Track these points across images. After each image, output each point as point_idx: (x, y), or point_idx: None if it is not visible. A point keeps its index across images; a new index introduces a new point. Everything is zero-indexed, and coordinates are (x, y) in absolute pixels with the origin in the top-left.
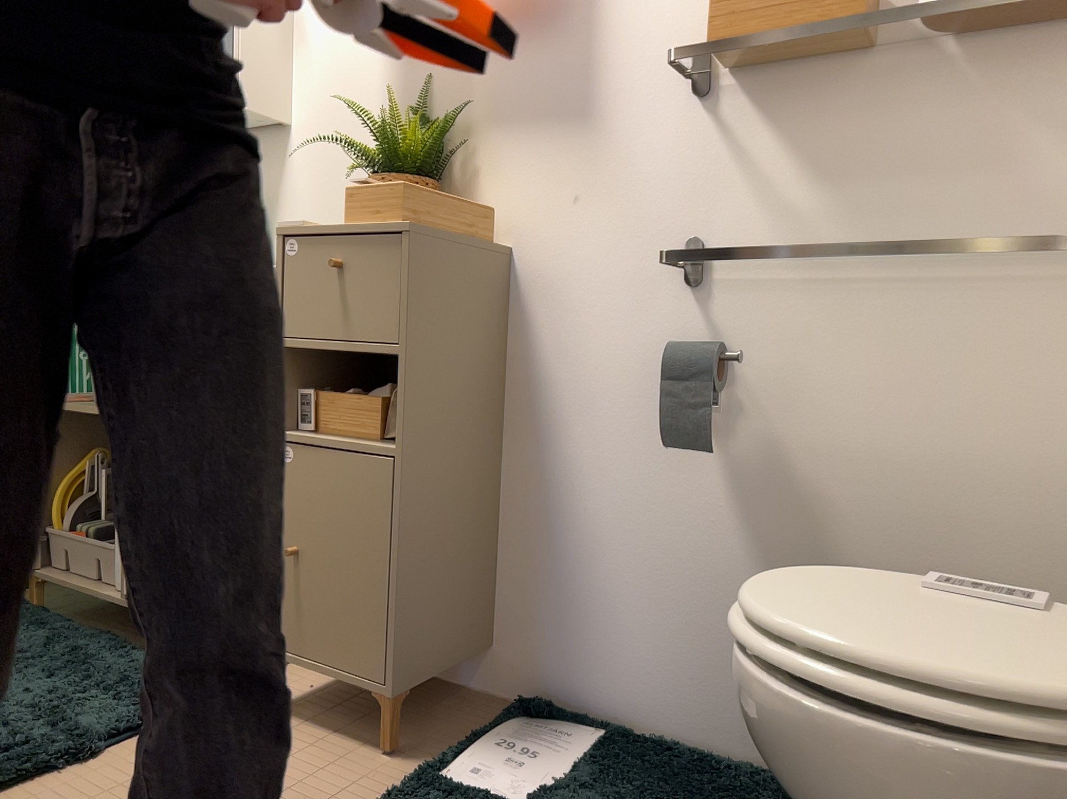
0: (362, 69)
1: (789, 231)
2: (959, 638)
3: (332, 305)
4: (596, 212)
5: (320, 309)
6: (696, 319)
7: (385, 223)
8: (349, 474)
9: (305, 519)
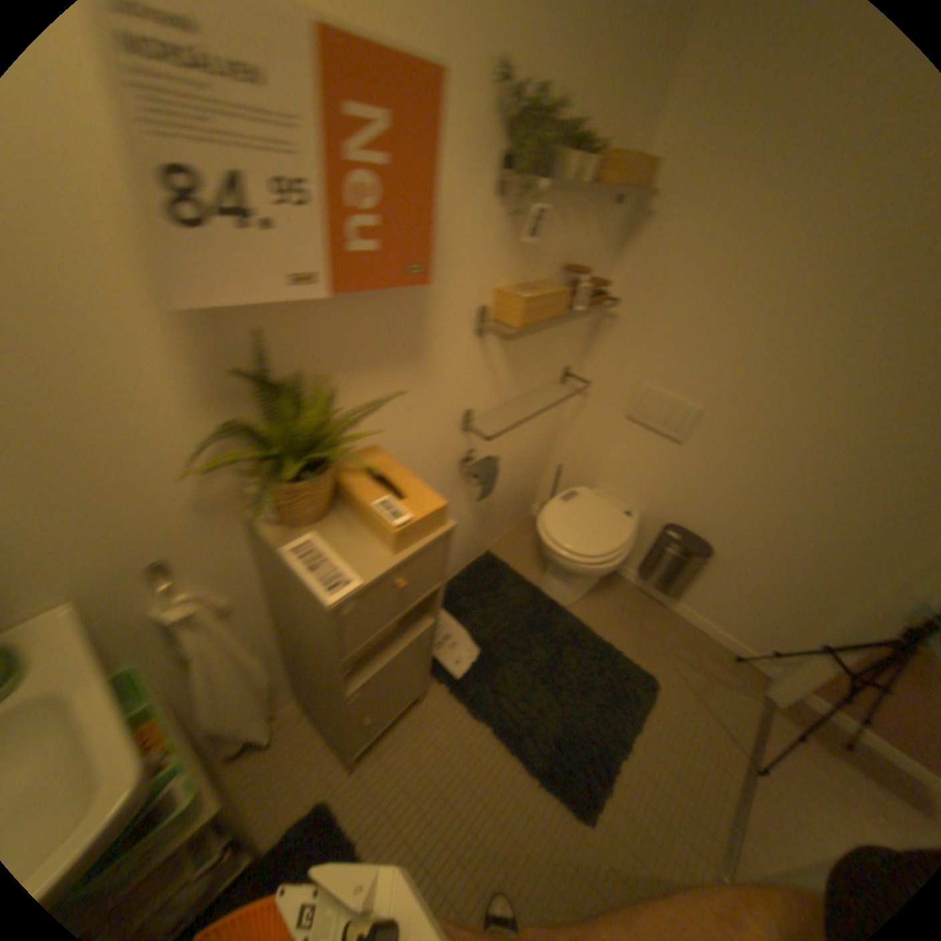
0: (111, 319)
1: (500, 394)
2: (605, 525)
3: (393, 603)
4: (424, 413)
5: (383, 613)
6: (465, 445)
7: (438, 533)
8: (406, 655)
9: (373, 700)
